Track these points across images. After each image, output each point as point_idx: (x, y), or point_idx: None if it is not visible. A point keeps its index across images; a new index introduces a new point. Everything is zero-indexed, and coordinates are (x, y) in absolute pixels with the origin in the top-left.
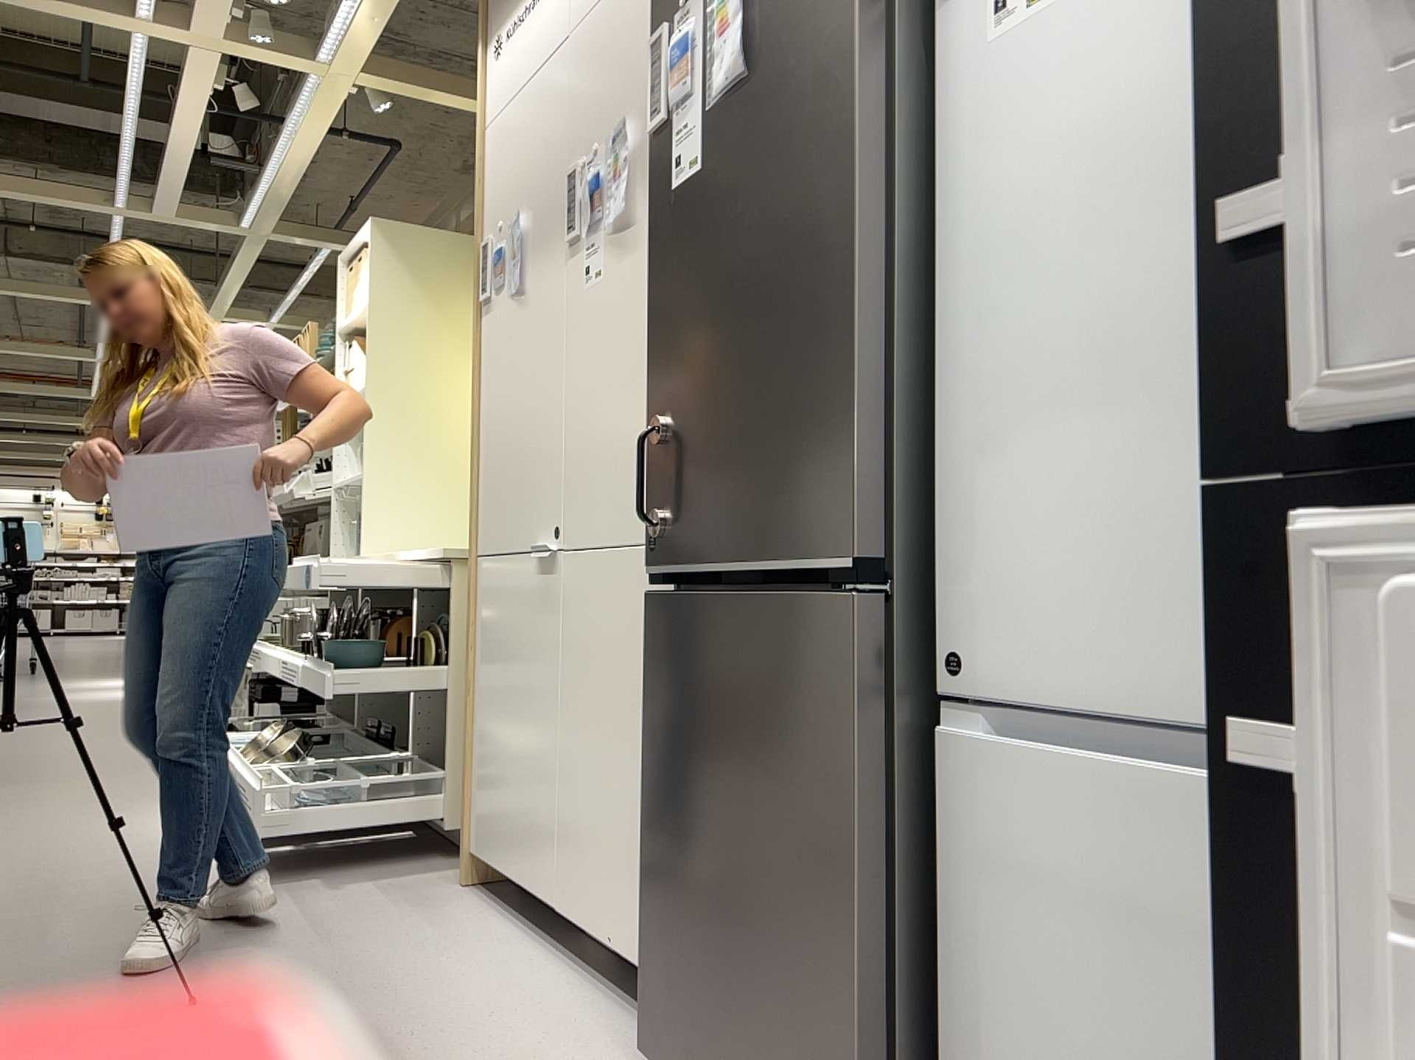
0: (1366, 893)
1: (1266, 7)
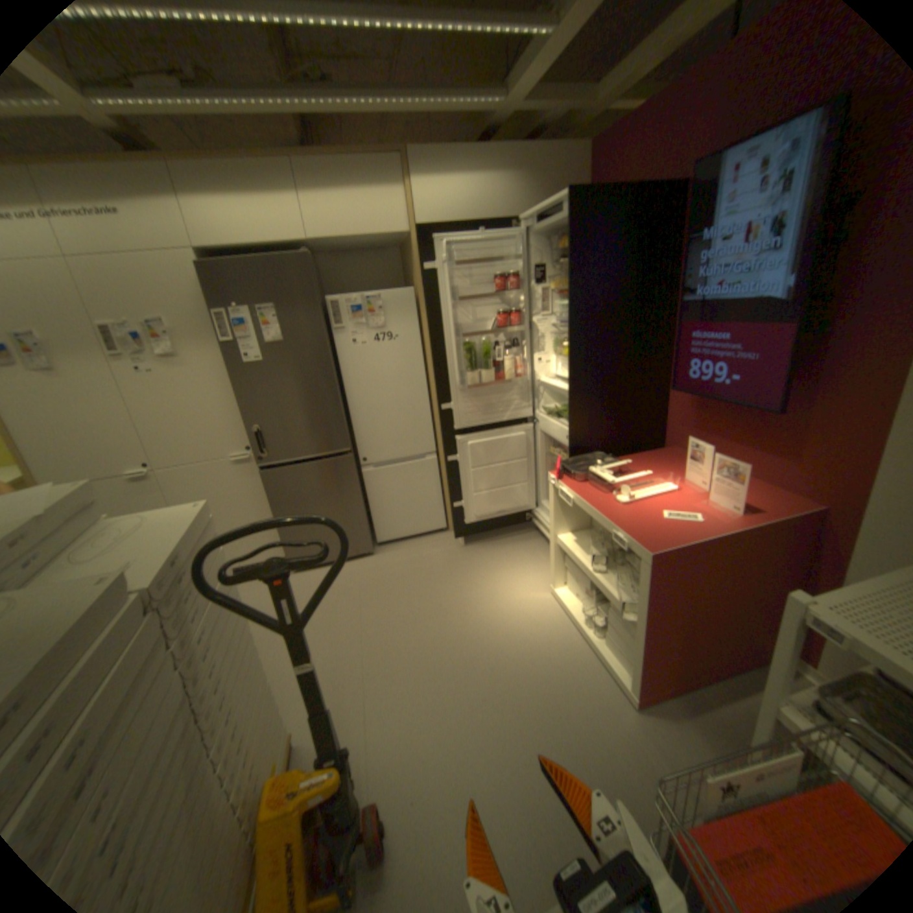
0: (461, 466)
1: (441, 385)
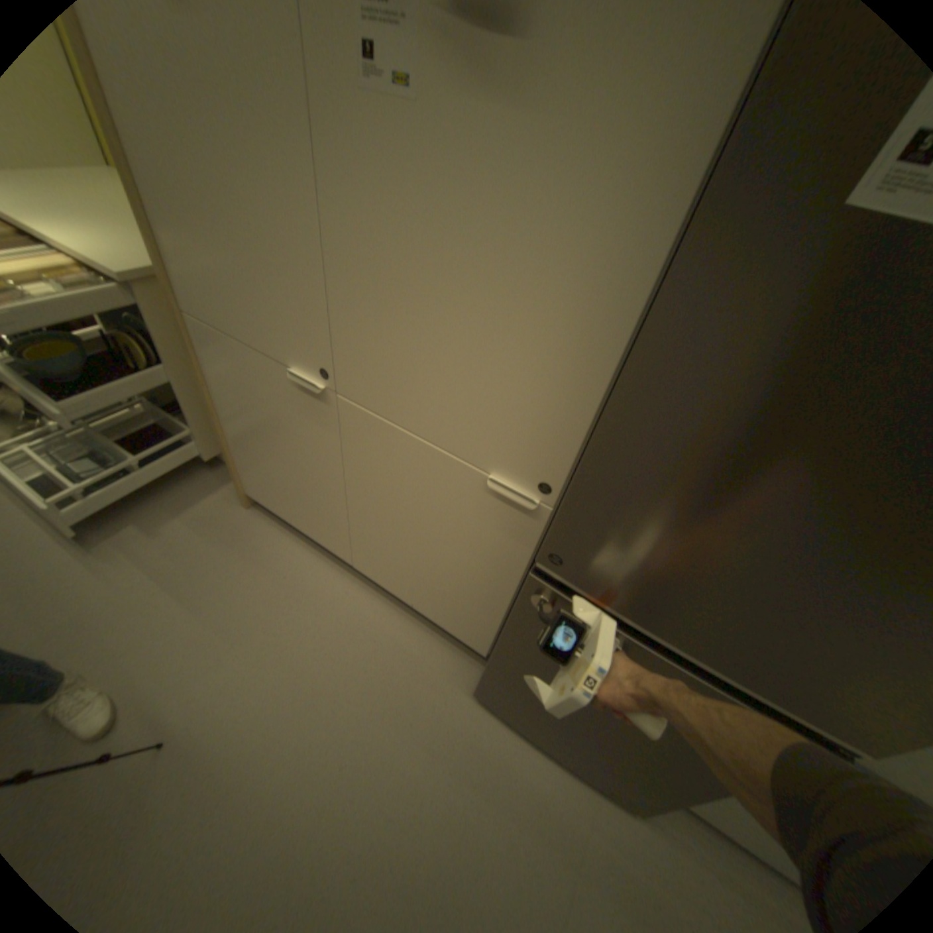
0: None
1: None
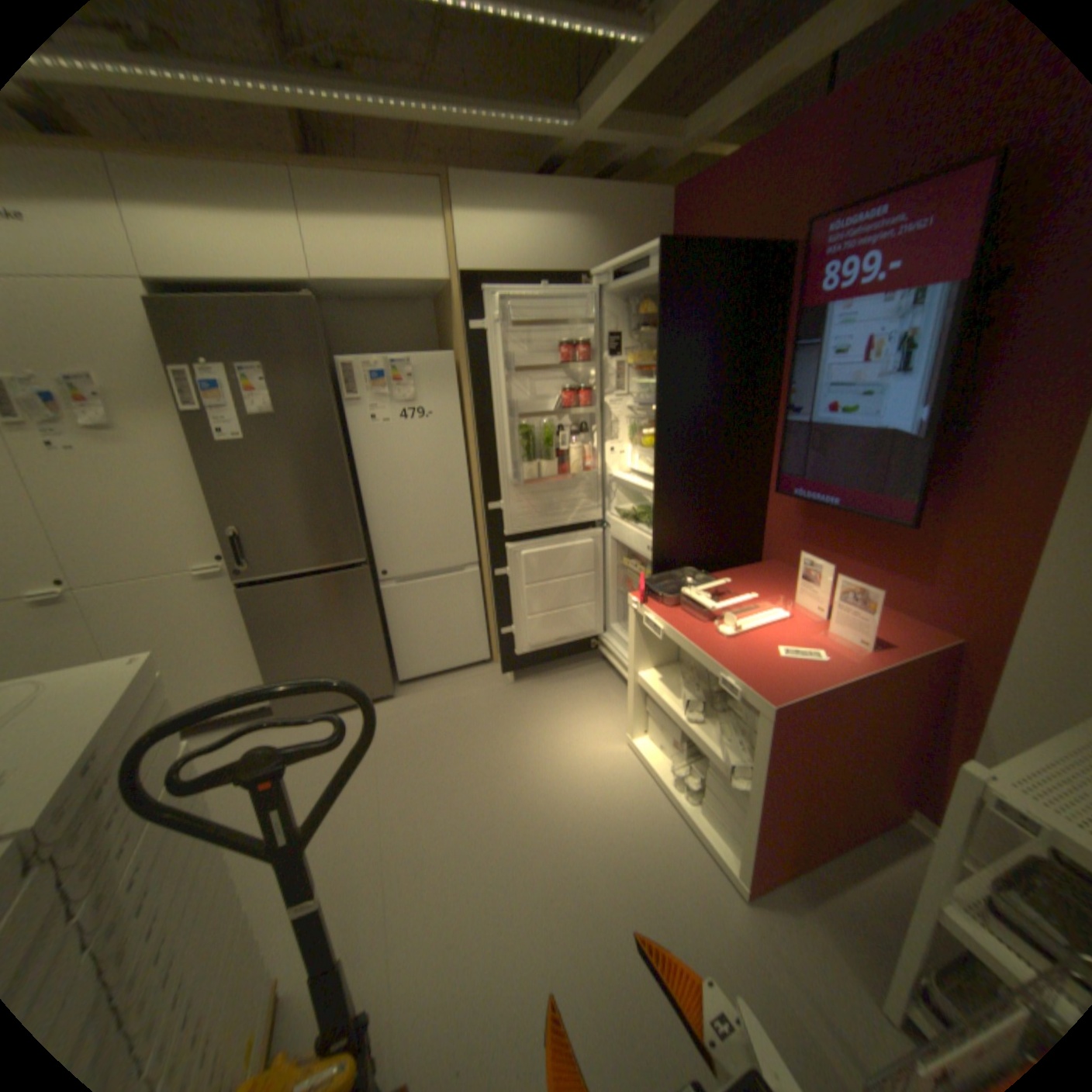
0: (512, 582)
1: (488, 478)
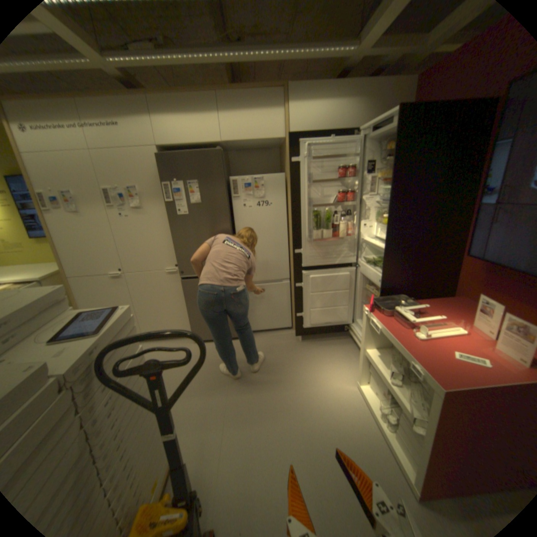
0: (304, 291)
1: (295, 237)
